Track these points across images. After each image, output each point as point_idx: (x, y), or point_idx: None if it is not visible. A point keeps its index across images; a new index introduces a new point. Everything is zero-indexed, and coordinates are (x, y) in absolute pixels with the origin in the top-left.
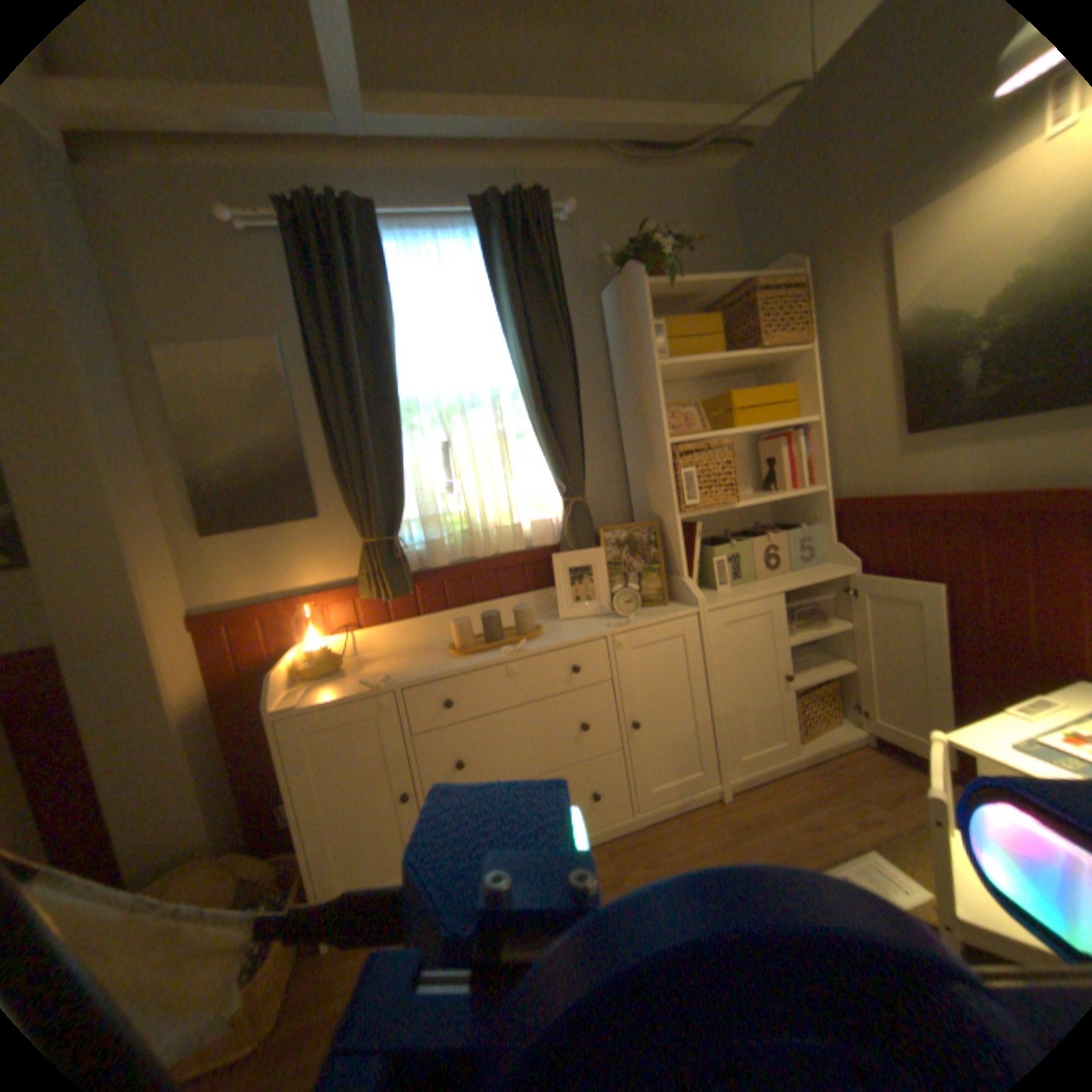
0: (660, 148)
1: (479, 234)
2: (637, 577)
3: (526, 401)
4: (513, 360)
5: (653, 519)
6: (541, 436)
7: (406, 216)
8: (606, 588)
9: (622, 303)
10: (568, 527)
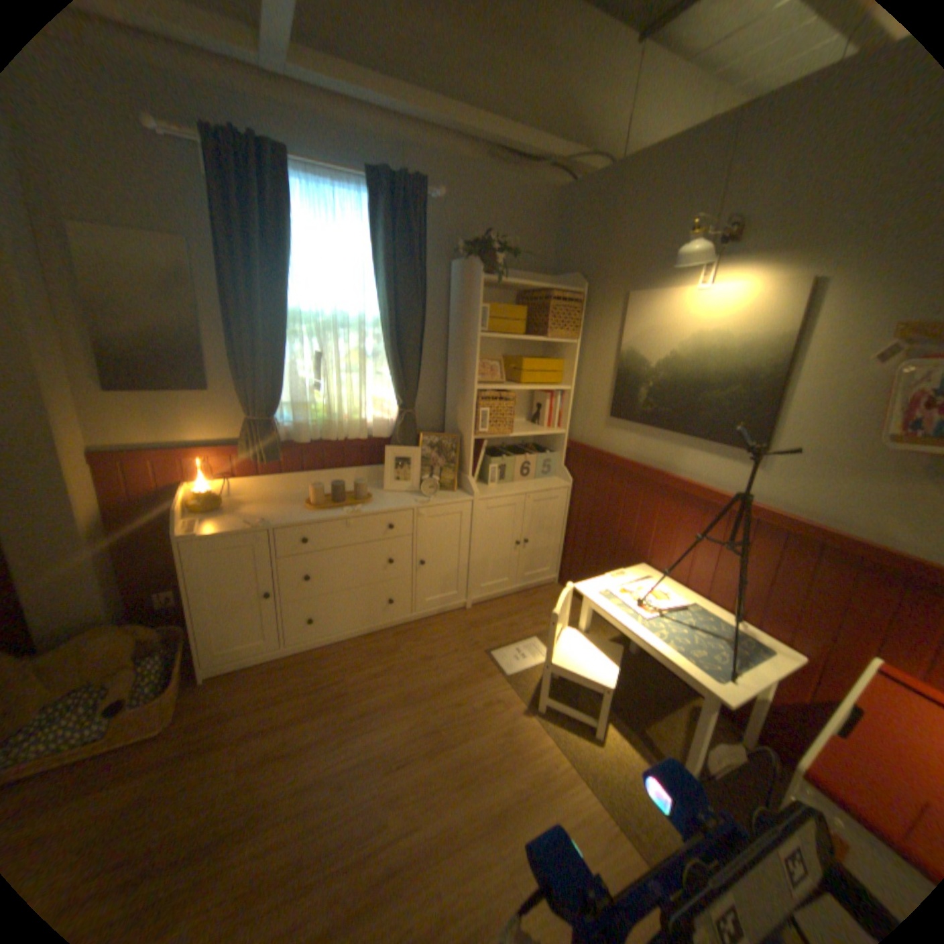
0: (516, 155)
1: (368, 194)
2: (439, 472)
3: (385, 336)
4: (379, 300)
5: (457, 434)
6: (392, 365)
7: (312, 163)
8: (418, 477)
9: (465, 281)
10: (400, 431)
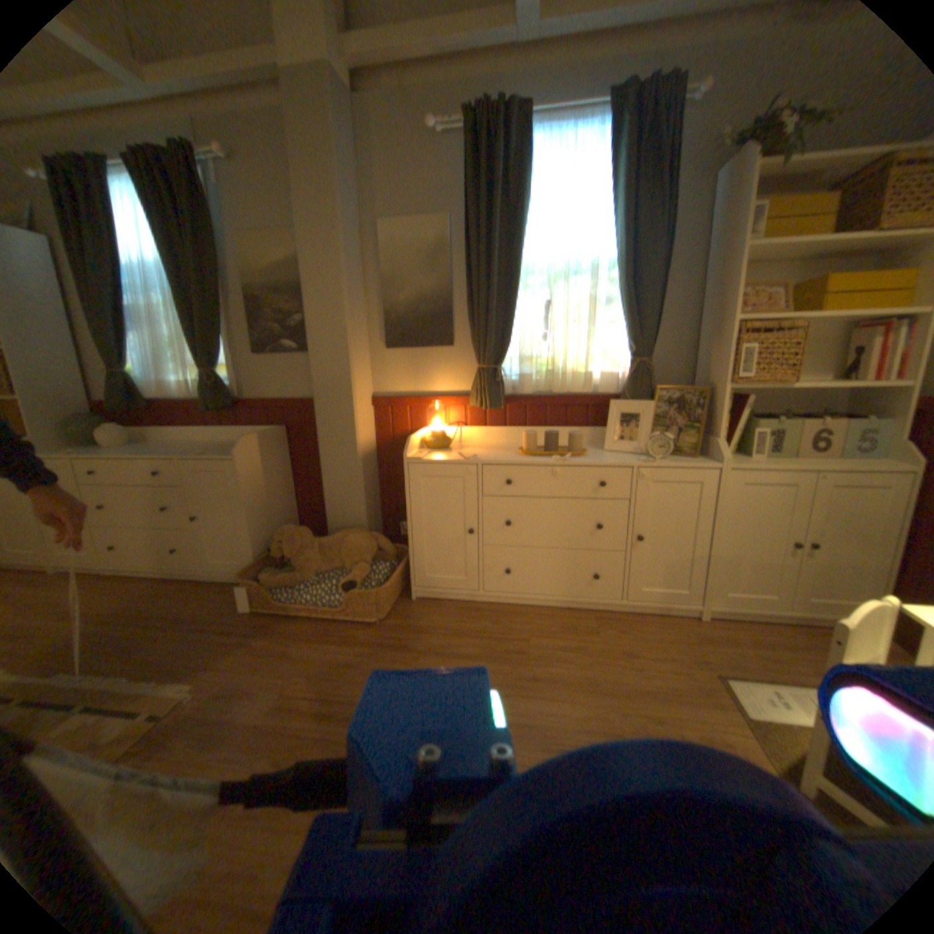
0: None
1: (614, 121)
2: (677, 431)
3: (620, 272)
4: (618, 236)
5: (709, 387)
6: (625, 303)
7: (557, 110)
8: (648, 435)
9: (733, 184)
10: (630, 382)
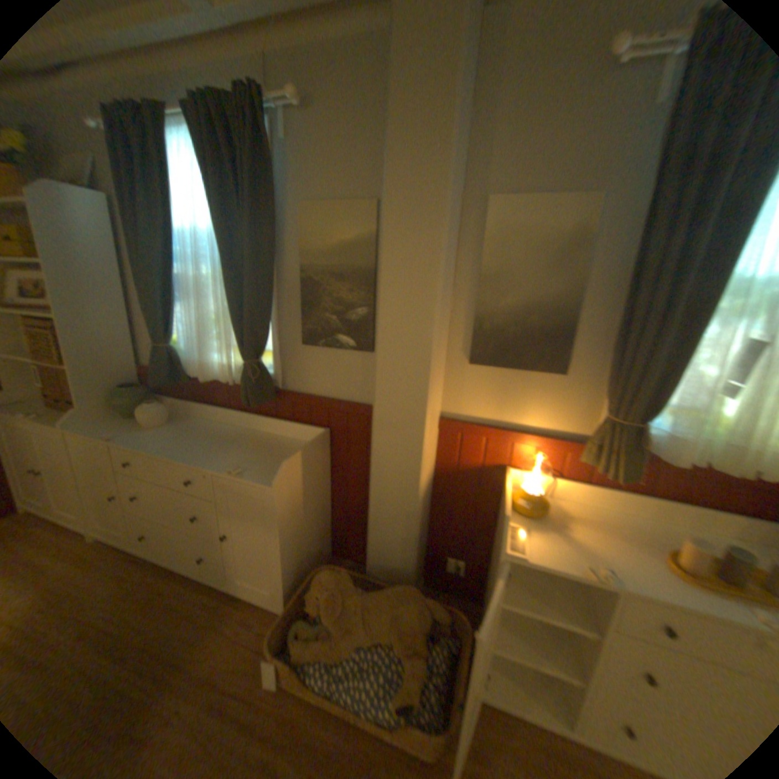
0: None
1: None
2: None
3: None
4: None
5: None
6: None
7: None
8: None
9: None
10: None
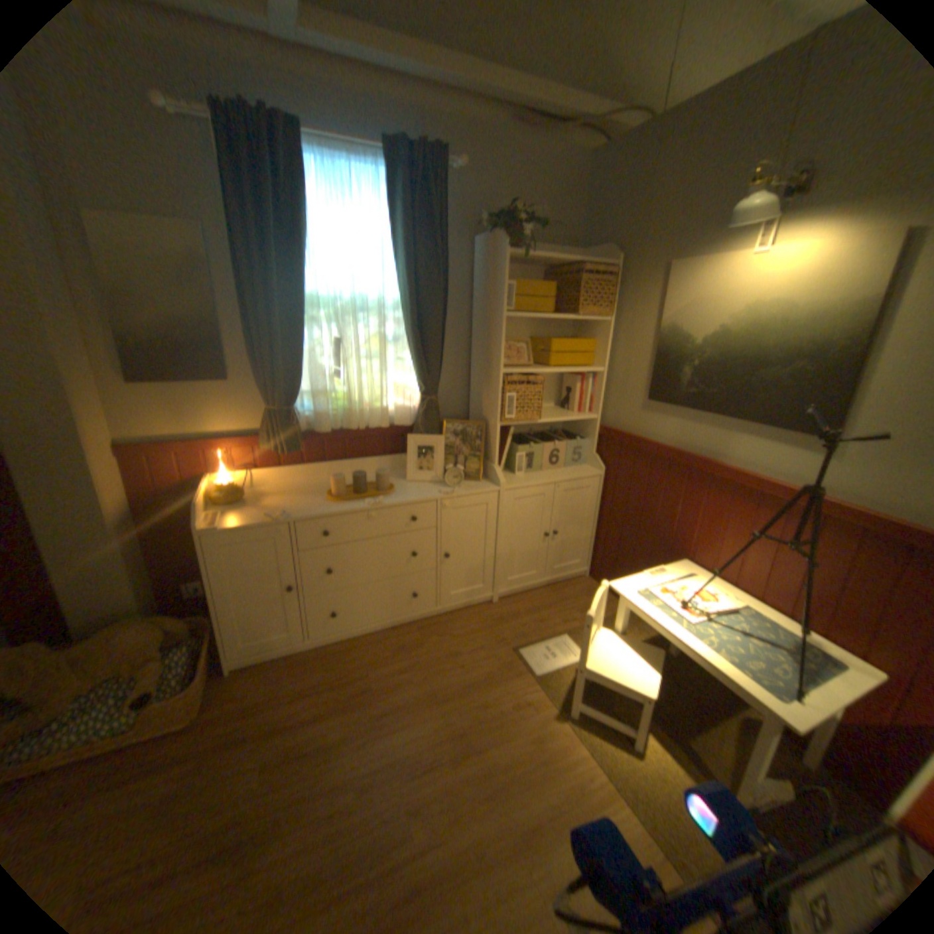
0: (543, 117)
1: (386, 167)
2: (464, 462)
3: (405, 319)
4: (399, 282)
5: (482, 421)
6: (413, 350)
7: (326, 137)
8: (442, 466)
9: (489, 257)
10: (422, 419)
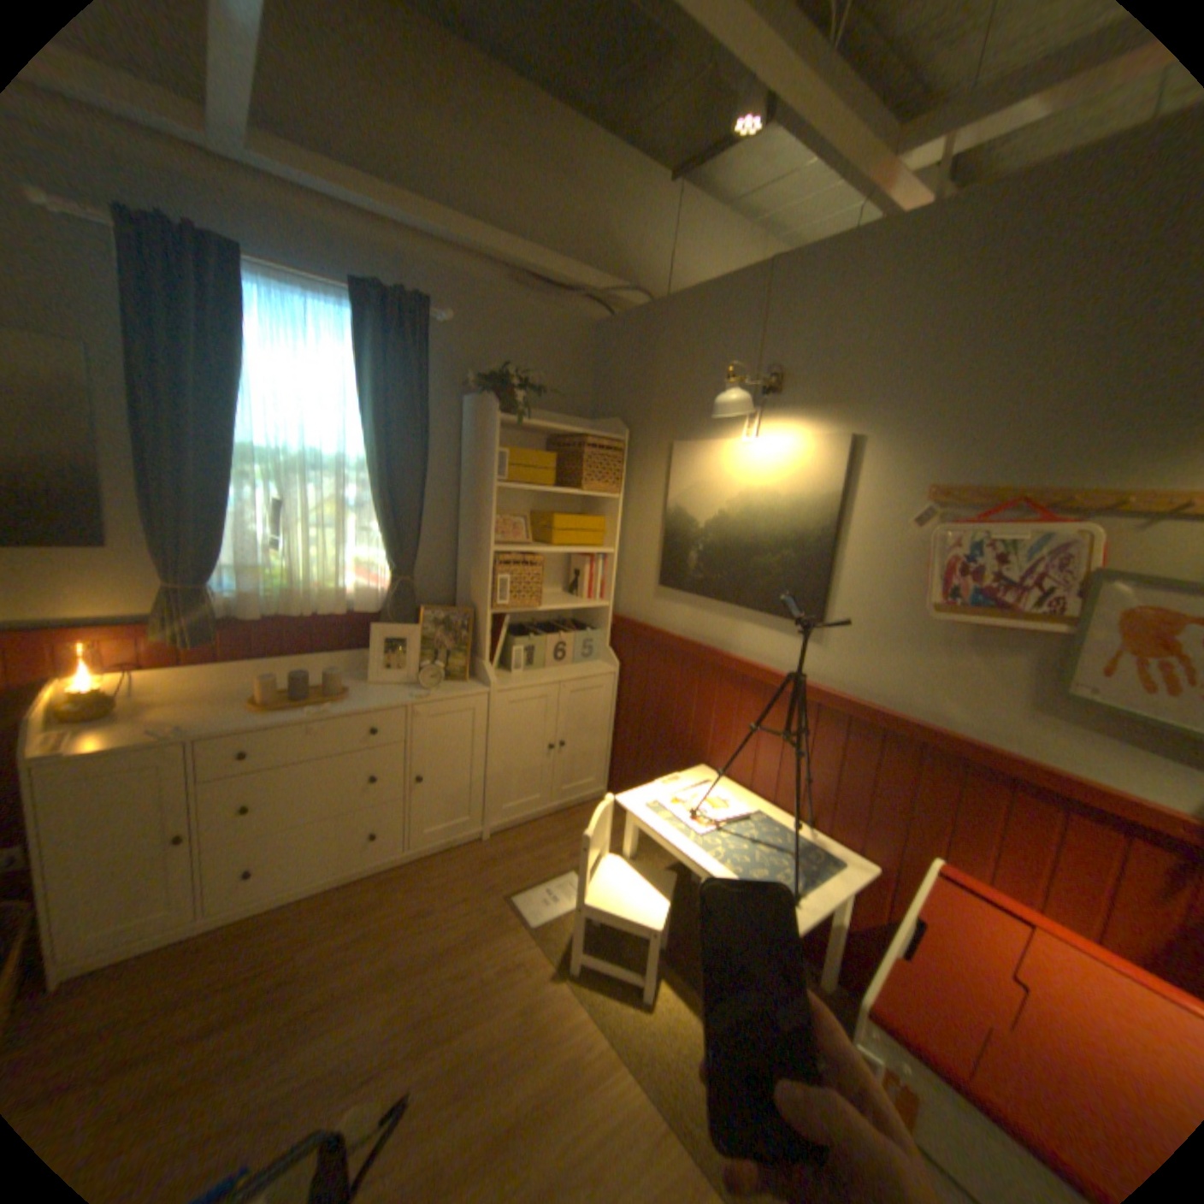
0: (543, 282)
1: (353, 310)
2: (445, 657)
3: (373, 482)
4: (367, 438)
5: (471, 607)
6: (381, 519)
7: (276, 268)
8: (417, 663)
9: (479, 421)
10: (392, 603)
